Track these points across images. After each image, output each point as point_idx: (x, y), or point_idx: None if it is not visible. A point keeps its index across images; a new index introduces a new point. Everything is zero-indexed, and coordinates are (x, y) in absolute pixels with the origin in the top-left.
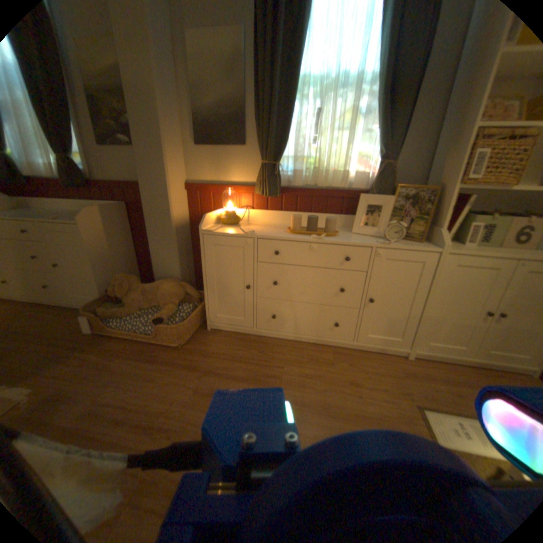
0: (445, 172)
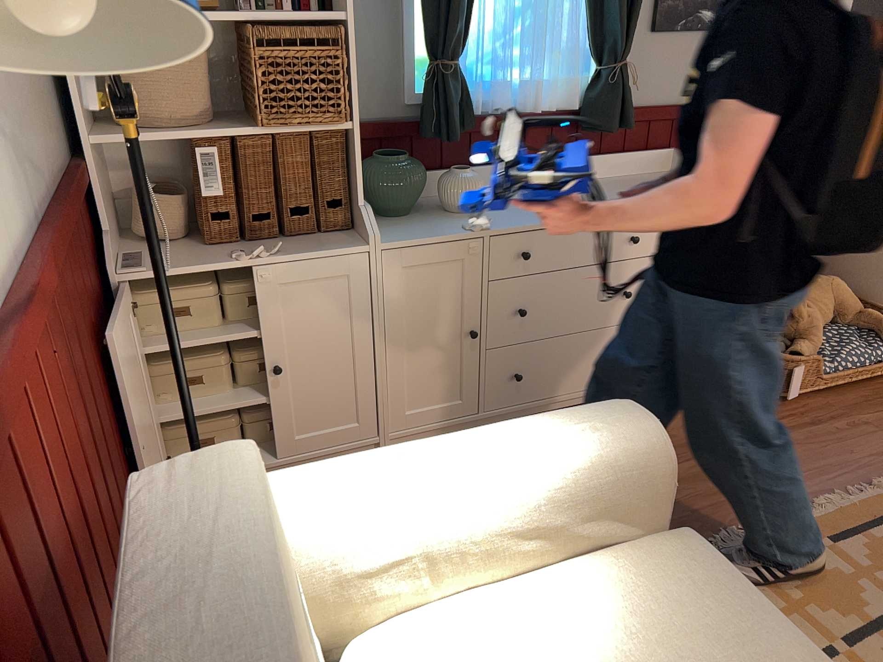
0: None
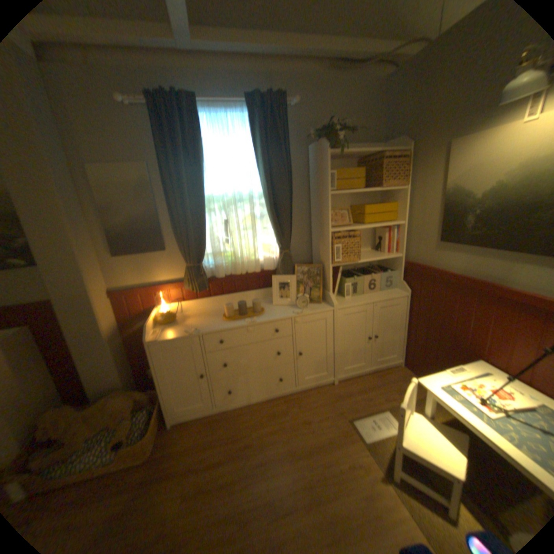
0: (320, 254)
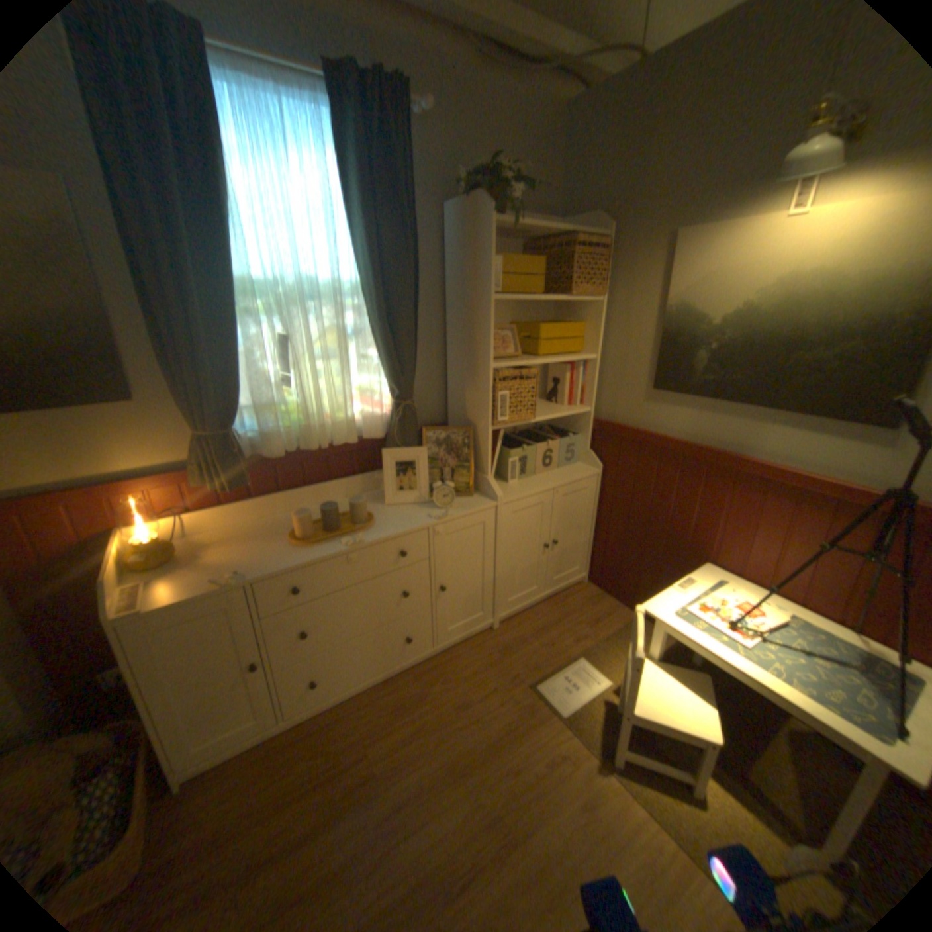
0: (467, 408)
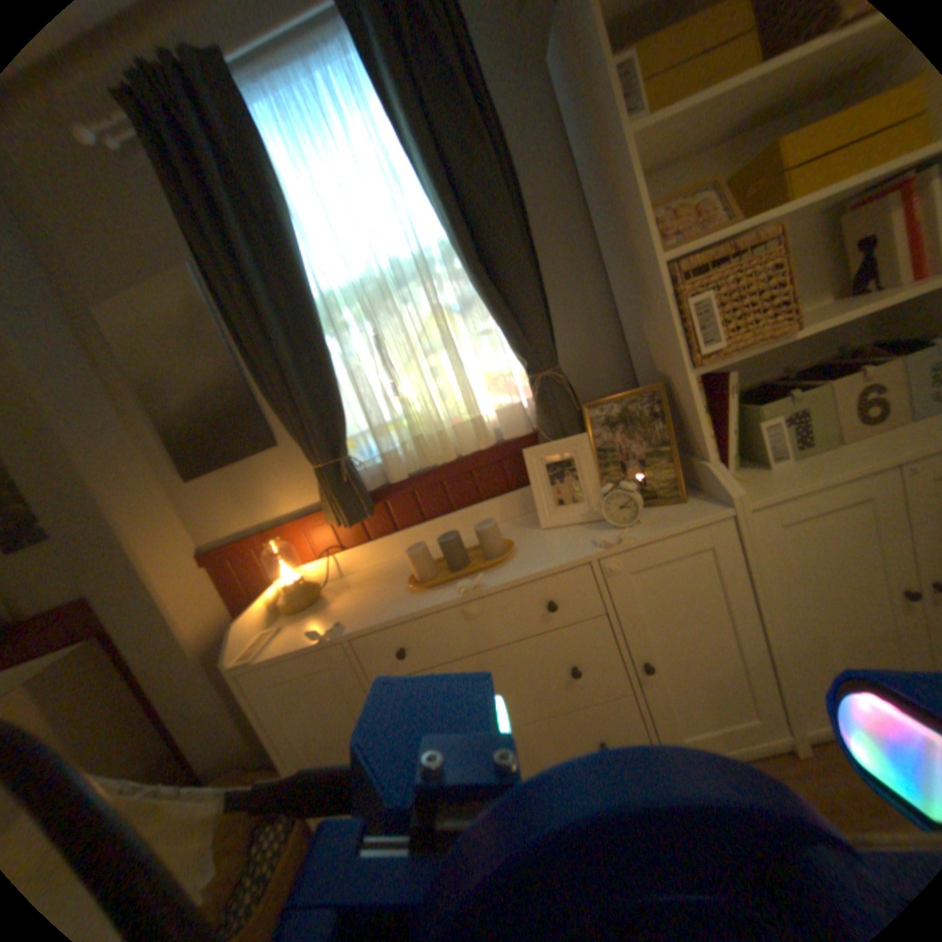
0: (654, 350)
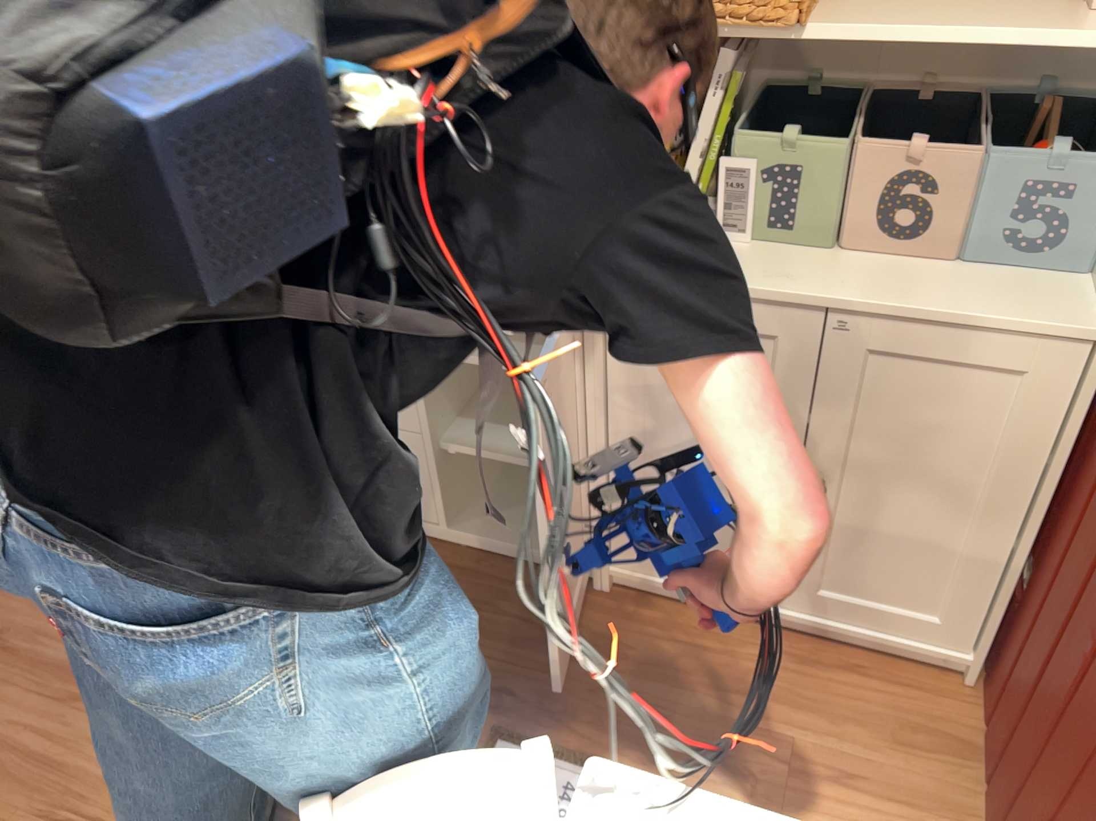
0: None
